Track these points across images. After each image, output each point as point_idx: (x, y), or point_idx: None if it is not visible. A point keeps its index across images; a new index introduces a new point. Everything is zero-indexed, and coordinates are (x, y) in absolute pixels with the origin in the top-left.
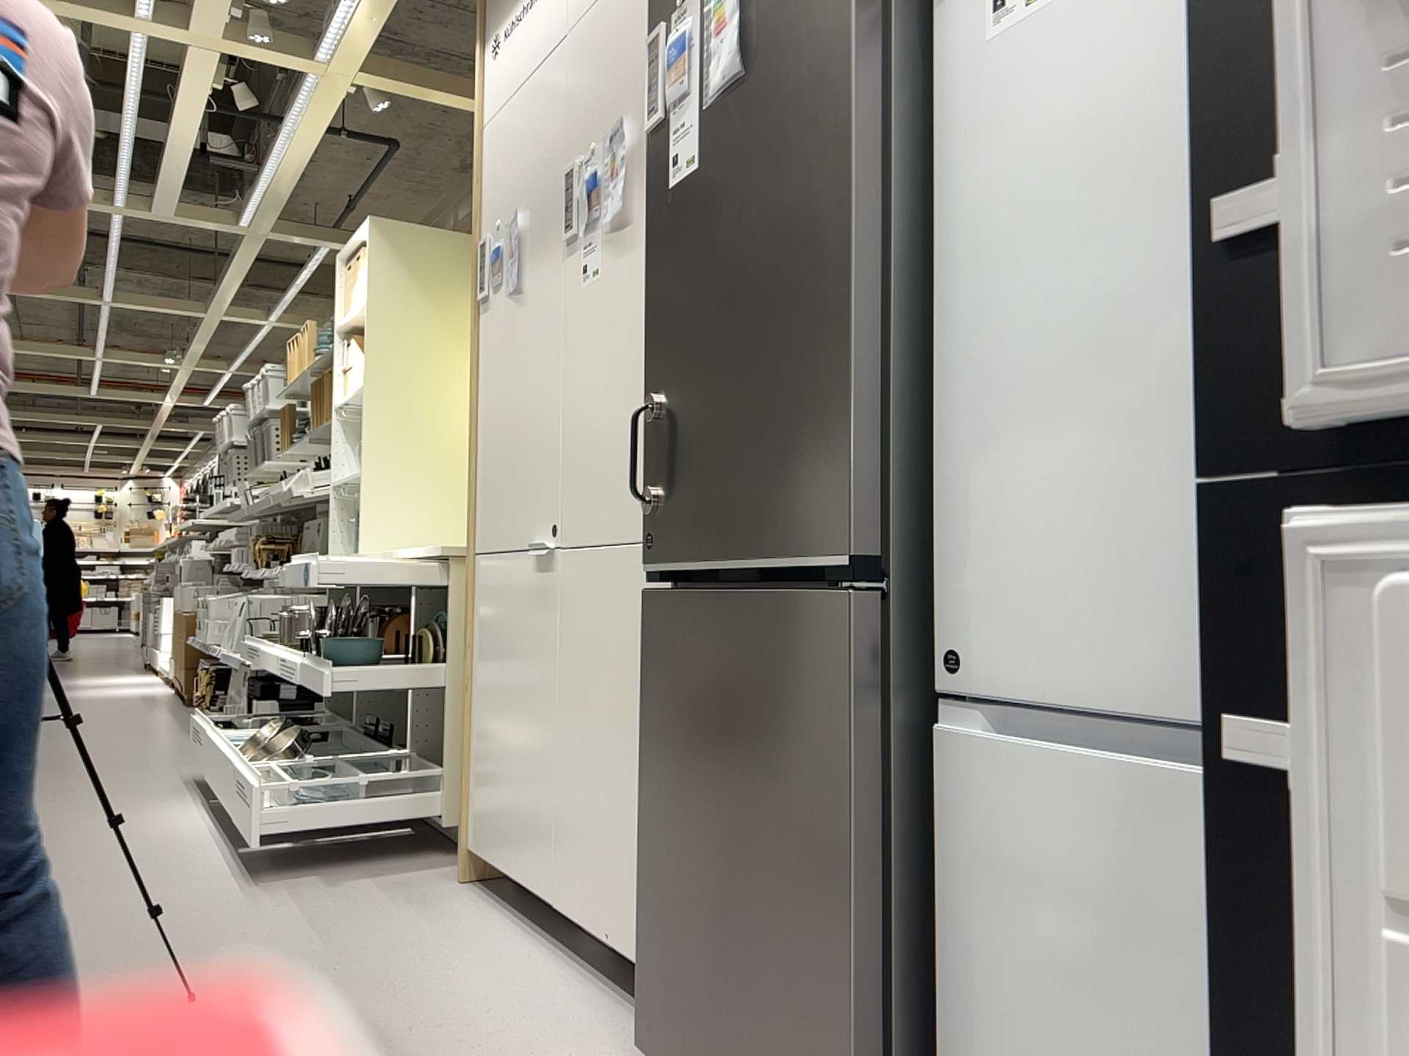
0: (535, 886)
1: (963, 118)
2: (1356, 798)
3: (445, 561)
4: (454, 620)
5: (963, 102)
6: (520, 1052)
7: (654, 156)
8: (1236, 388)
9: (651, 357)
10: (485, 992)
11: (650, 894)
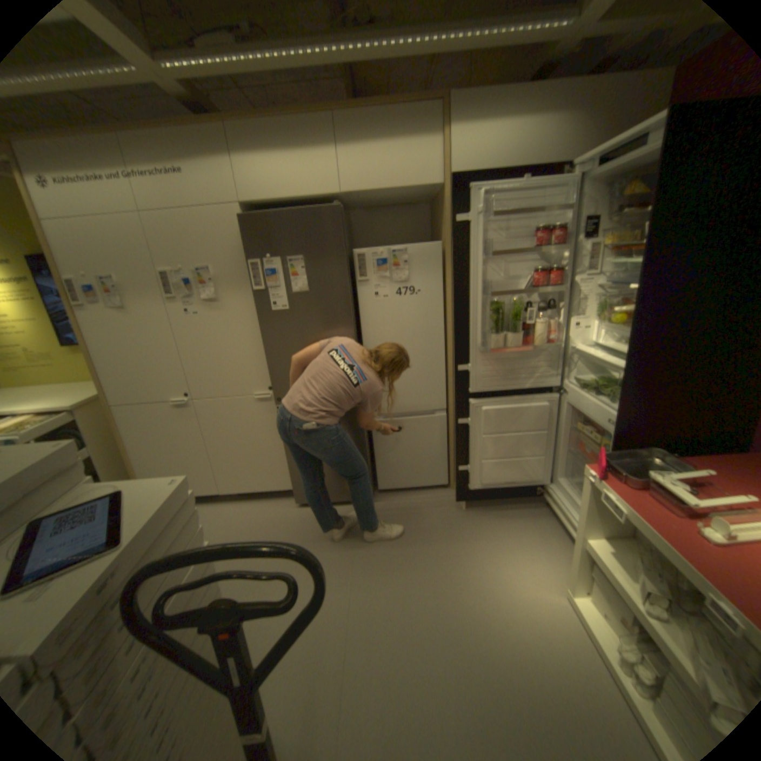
0: (205, 493)
1: (367, 313)
2: (472, 424)
3: (63, 410)
4: (85, 430)
5: (367, 310)
6: (266, 522)
7: (259, 298)
8: (455, 385)
9: (270, 353)
10: (229, 522)
11: (293, 473)
